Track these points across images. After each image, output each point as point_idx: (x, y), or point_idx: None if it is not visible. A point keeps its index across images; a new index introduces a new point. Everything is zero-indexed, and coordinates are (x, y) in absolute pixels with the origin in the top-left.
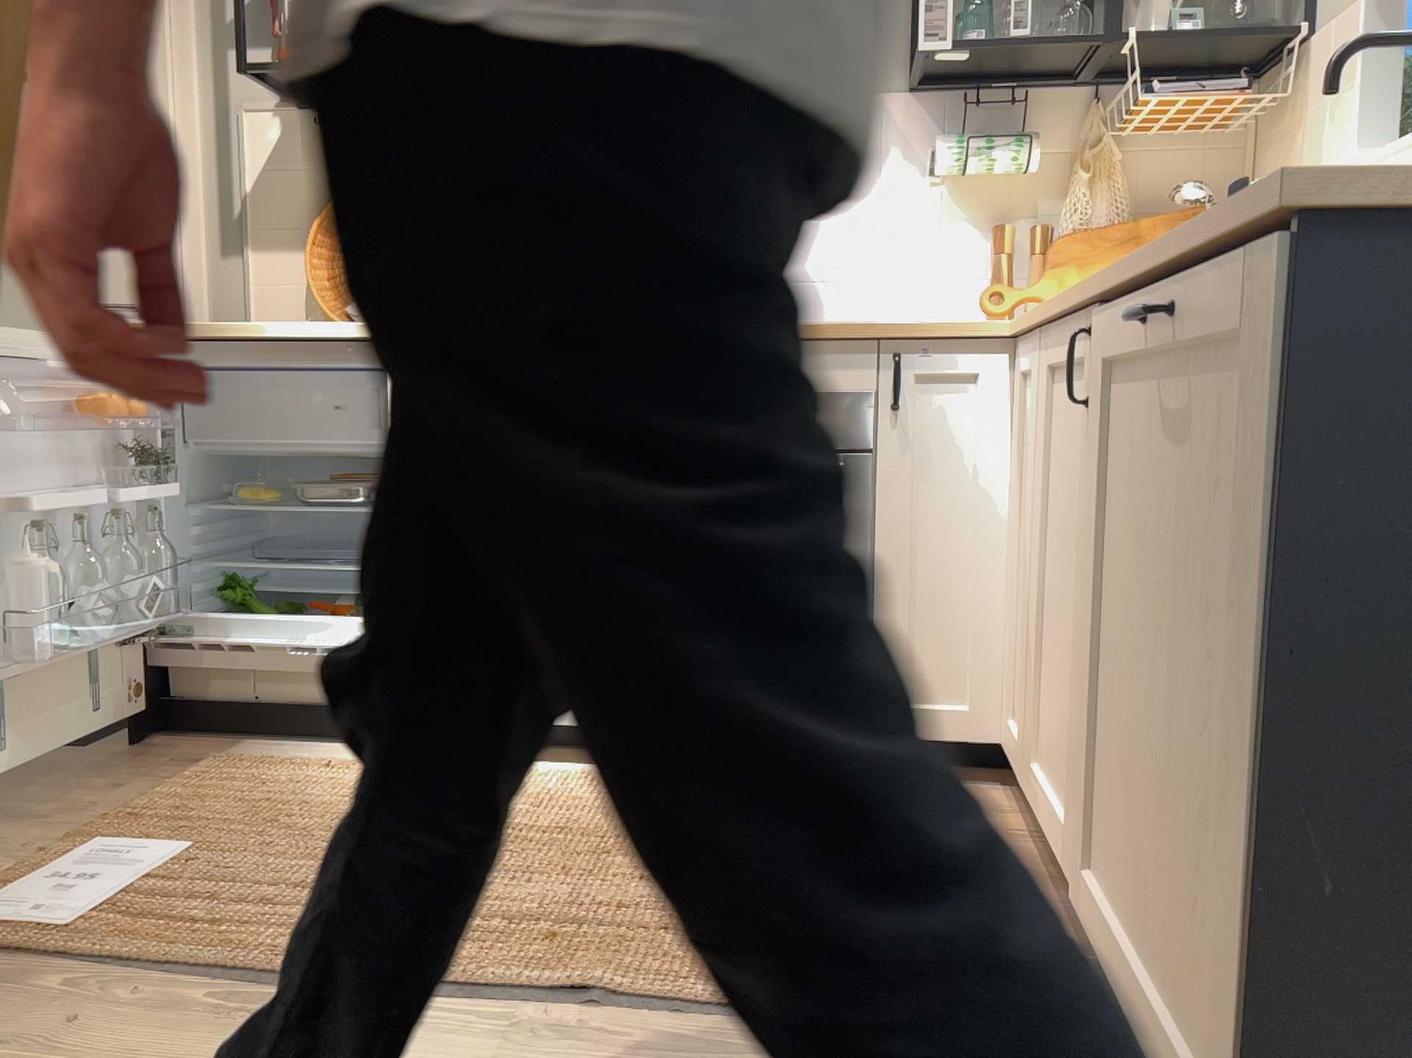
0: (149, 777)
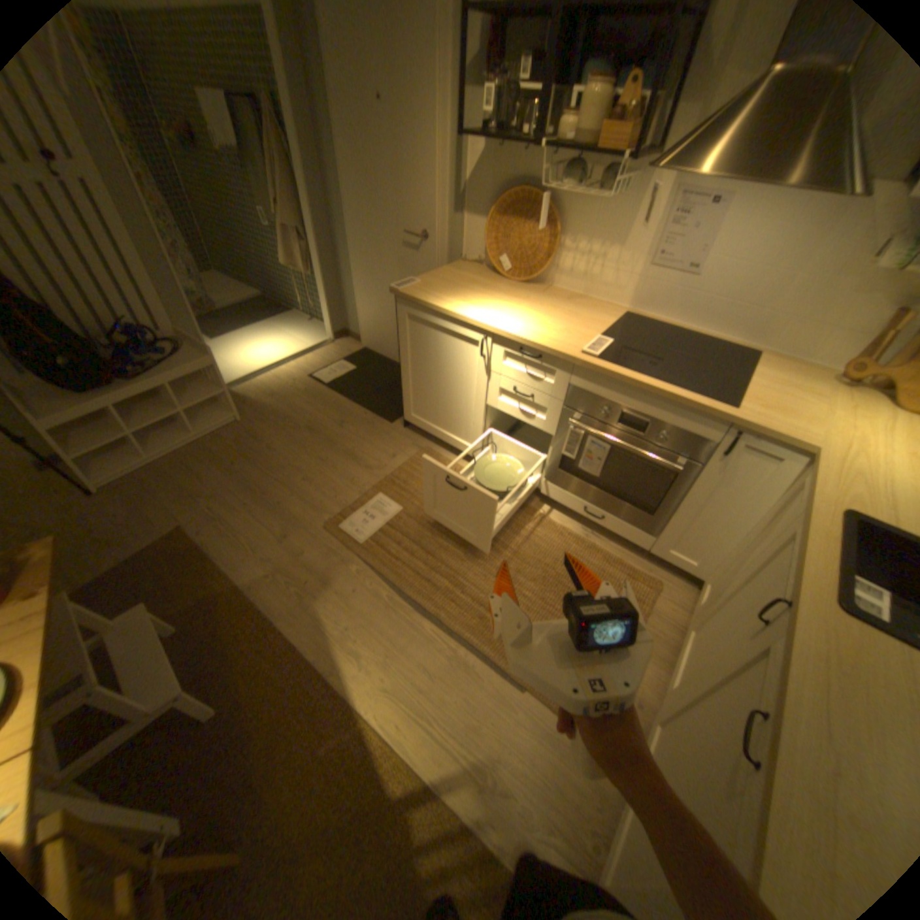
0: (404, 451)
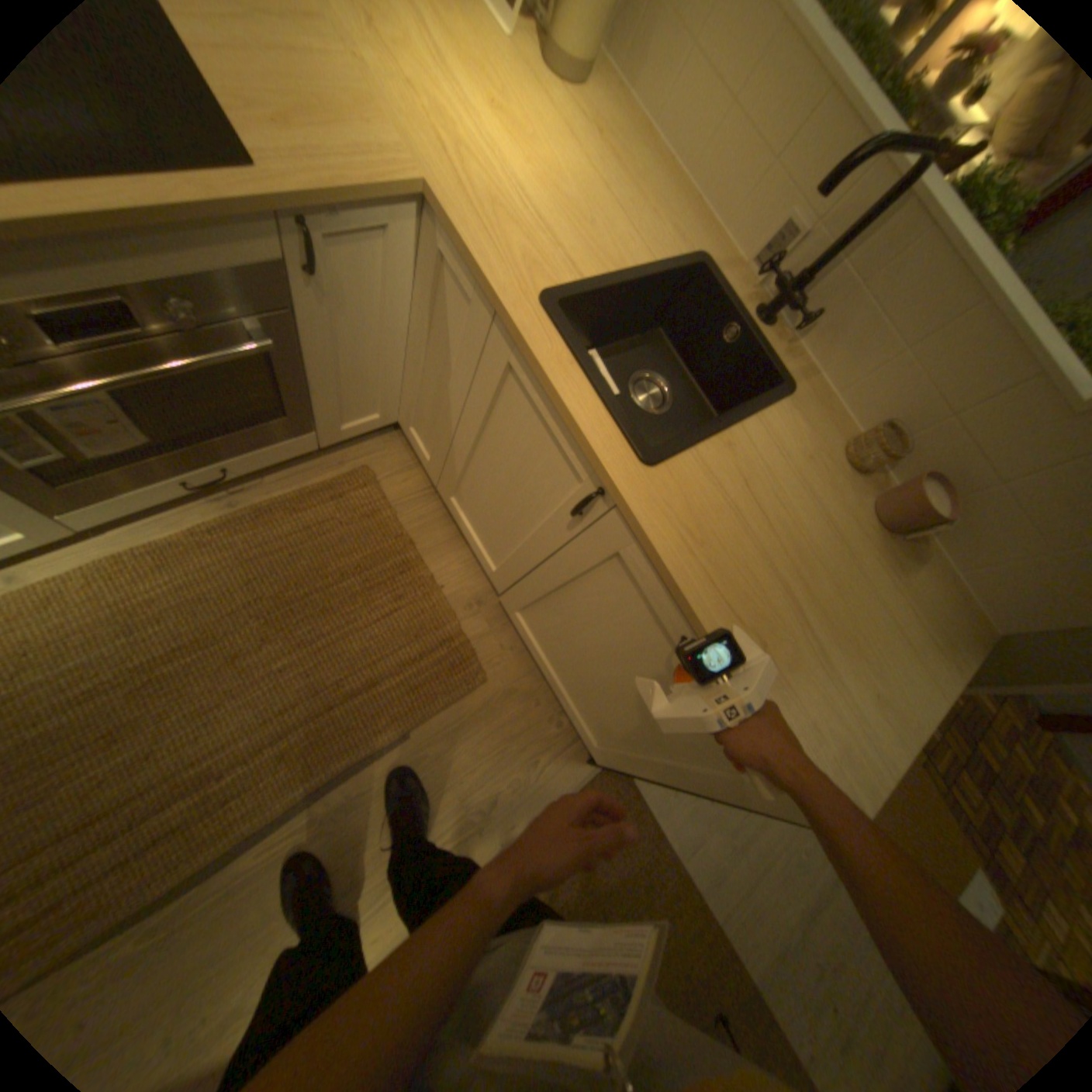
0: None
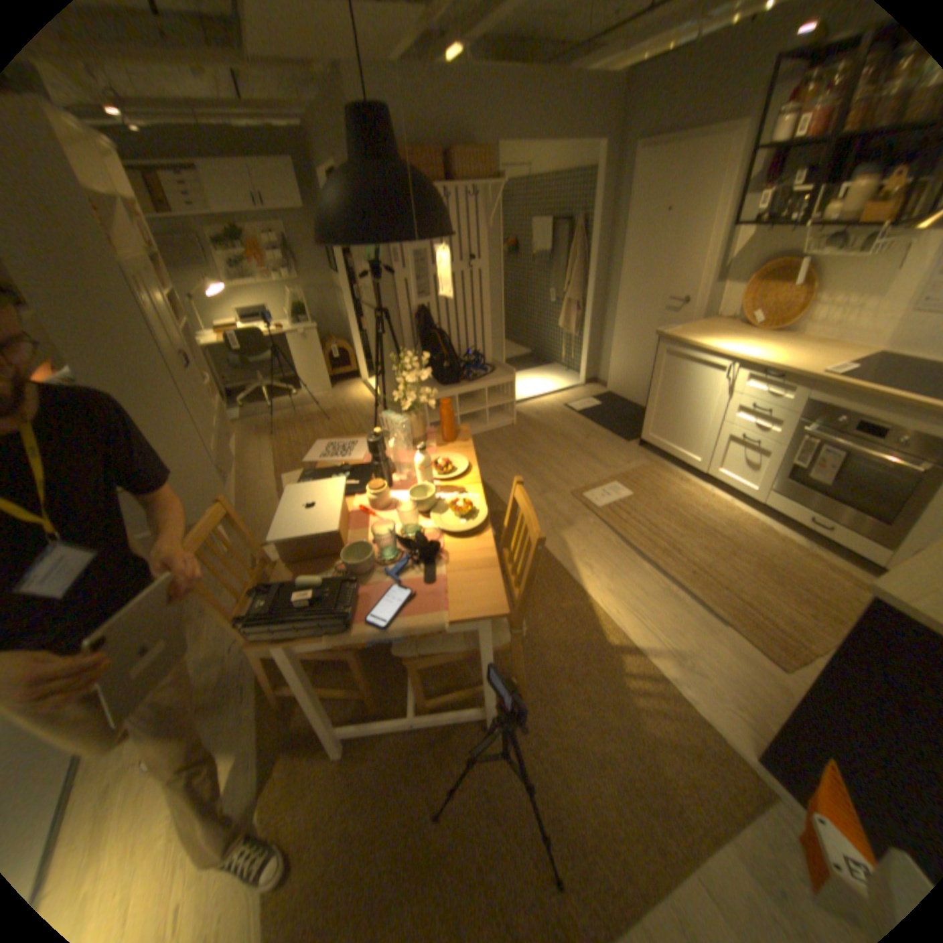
0: (637, 460)
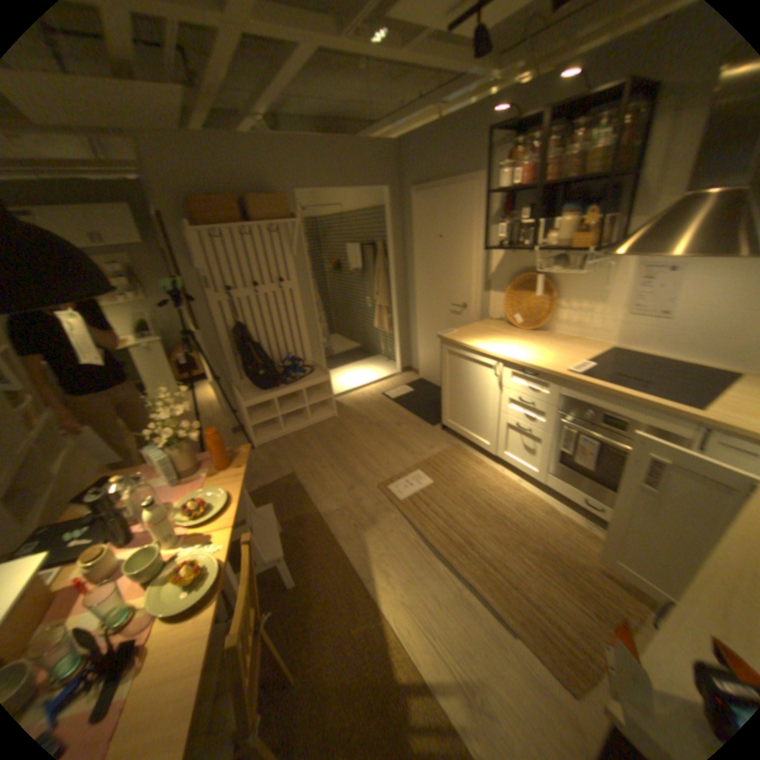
0: (440, 445)
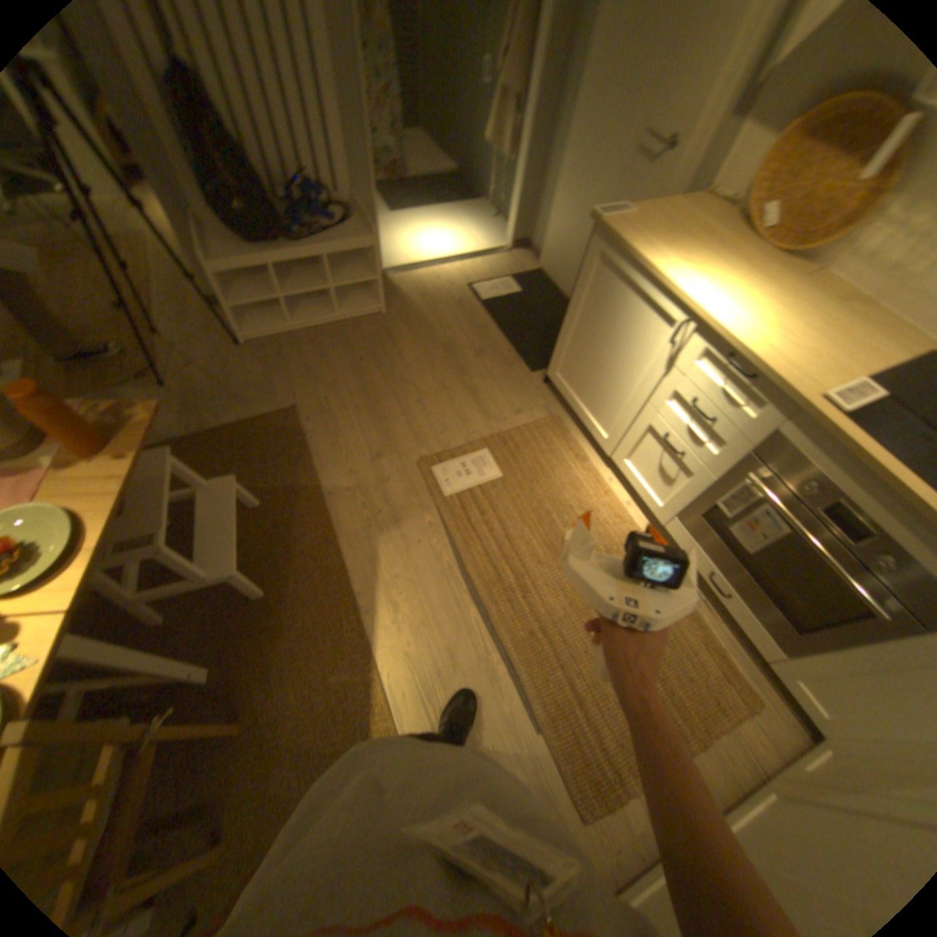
0: (532, 411)
